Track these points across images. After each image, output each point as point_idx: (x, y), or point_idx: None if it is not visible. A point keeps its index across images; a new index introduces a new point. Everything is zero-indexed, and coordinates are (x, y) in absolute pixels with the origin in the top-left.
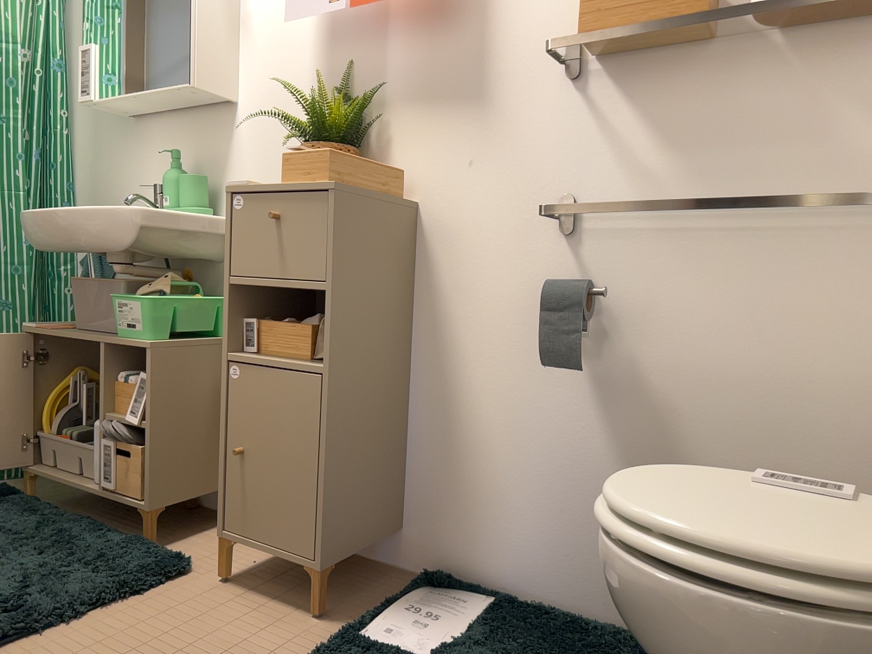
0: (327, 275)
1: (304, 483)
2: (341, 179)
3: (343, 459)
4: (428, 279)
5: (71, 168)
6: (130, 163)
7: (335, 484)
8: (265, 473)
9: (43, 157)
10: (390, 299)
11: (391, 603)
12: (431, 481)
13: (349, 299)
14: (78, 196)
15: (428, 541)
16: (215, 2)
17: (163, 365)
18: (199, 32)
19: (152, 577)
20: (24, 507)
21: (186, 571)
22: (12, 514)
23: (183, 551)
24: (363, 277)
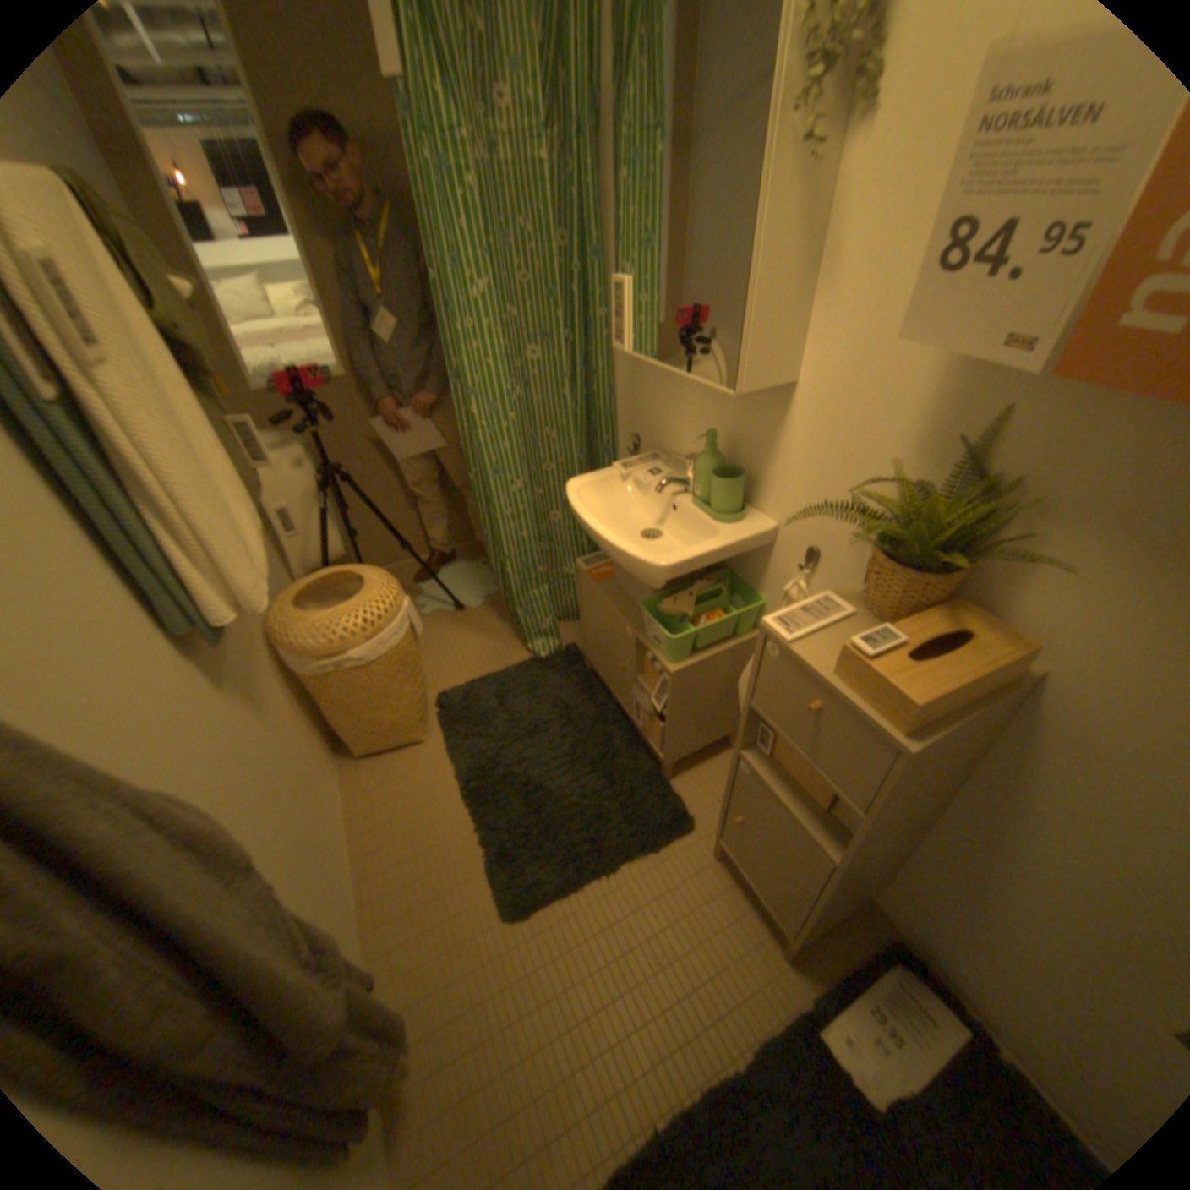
0: (873, 811)
1: (799, 901)
2: (931, 722)
3: (845, 900)
4: (1025, 758)
5: (609, 366)
6: (665, 391)
7: (831, 916)
8: (764, 855)
9: (585, 341)
10: (954, 778)
11: (862, 990)
12: (939, 894)
13: (895, 819)
14: (617, 399)
15: (918, 920)
16: (787, 240)
17: (683, 683)
18: (756, 308)
19: (667, 843)
20: (585, 690)
21: (692, 832)
22: (577, 698)
23: (692, 793)
24: (925, 790)
